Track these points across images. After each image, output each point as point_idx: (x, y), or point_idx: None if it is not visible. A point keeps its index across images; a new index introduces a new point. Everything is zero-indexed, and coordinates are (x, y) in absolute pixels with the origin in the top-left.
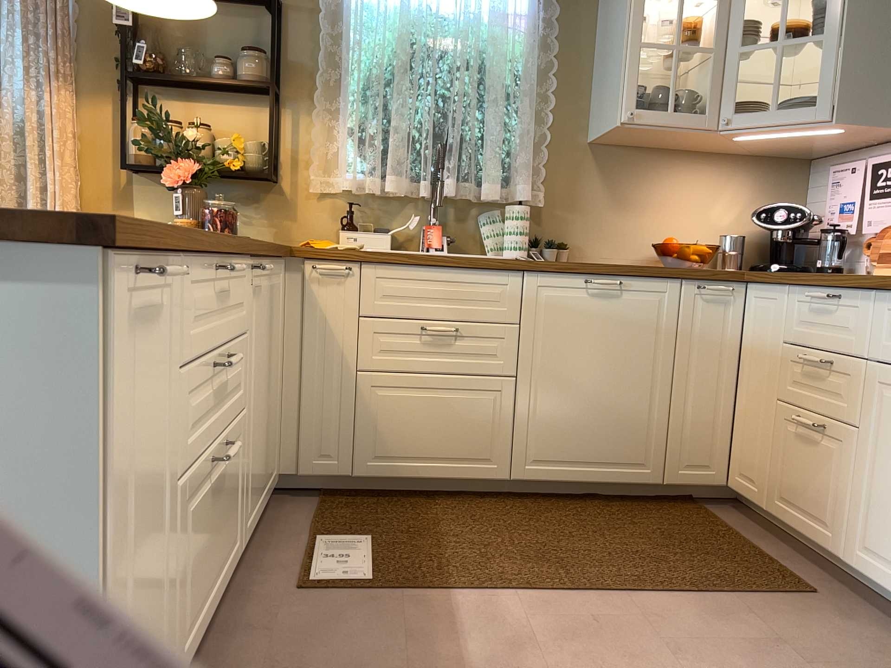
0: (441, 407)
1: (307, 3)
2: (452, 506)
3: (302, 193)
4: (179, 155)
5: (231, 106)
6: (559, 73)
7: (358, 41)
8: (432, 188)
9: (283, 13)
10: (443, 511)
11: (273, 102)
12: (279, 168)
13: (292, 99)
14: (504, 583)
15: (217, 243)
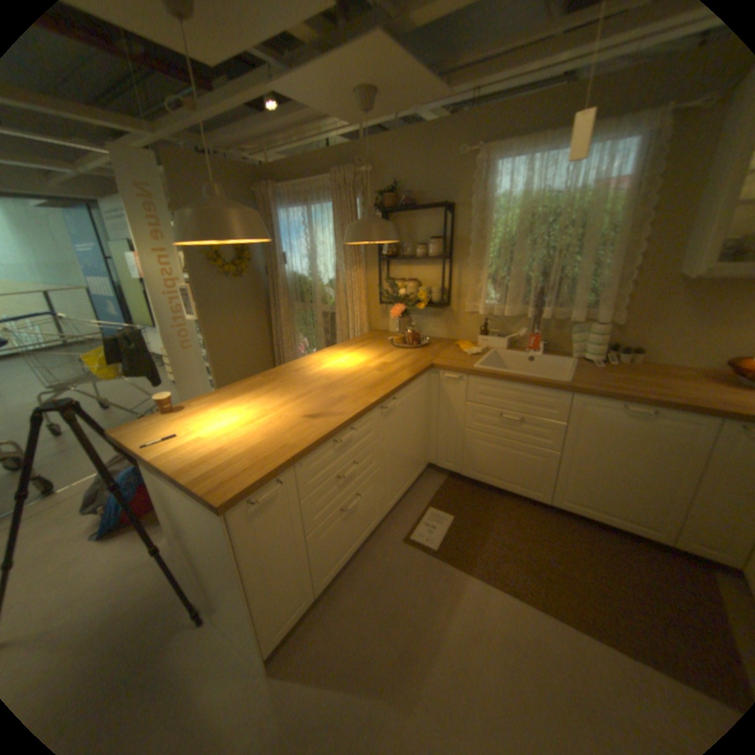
0: (510, 456)
1: (466, 199)
2: (512, 506)
3: (460, 311)
4: (396, 301)
5: (426, 265)
6: (659, 217)
7: (492, 223)
8: (539, 309)
9: (452, 208)
10: (504, 510)
11: (442, 267)
12: (449, 298)
13: (457, 258)
14: (503, 584)
15: (336, 428)
